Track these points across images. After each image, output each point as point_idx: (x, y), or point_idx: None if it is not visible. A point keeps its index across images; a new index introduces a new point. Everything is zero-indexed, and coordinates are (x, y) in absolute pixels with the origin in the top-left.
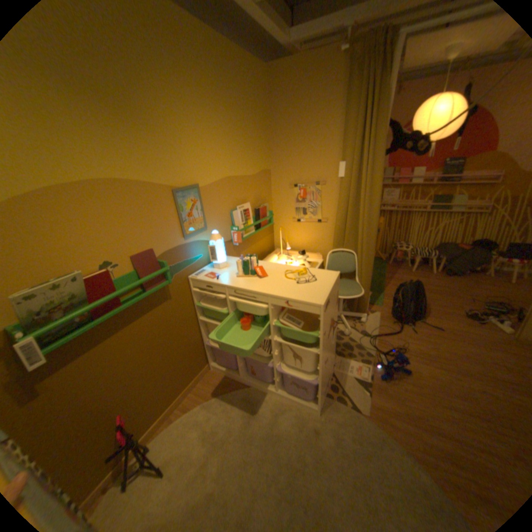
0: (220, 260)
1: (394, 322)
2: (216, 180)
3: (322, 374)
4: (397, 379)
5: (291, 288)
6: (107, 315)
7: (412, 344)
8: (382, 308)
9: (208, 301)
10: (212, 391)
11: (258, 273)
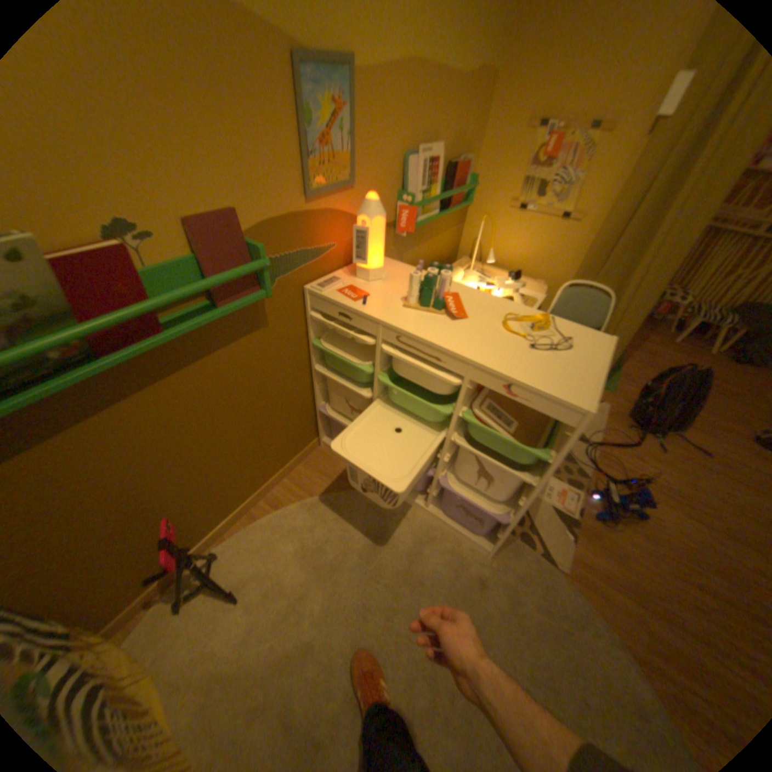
0: (372, 264)
1: (630, 425)
2: (393, 60)
3: (522, 512)
4: (622, 523)
5: (518, 355)
6: (130, 349)
7: (656, 468)
8: (615, 398)
9: (336, 340)
10: (321, 481)
11: (448, 307)
